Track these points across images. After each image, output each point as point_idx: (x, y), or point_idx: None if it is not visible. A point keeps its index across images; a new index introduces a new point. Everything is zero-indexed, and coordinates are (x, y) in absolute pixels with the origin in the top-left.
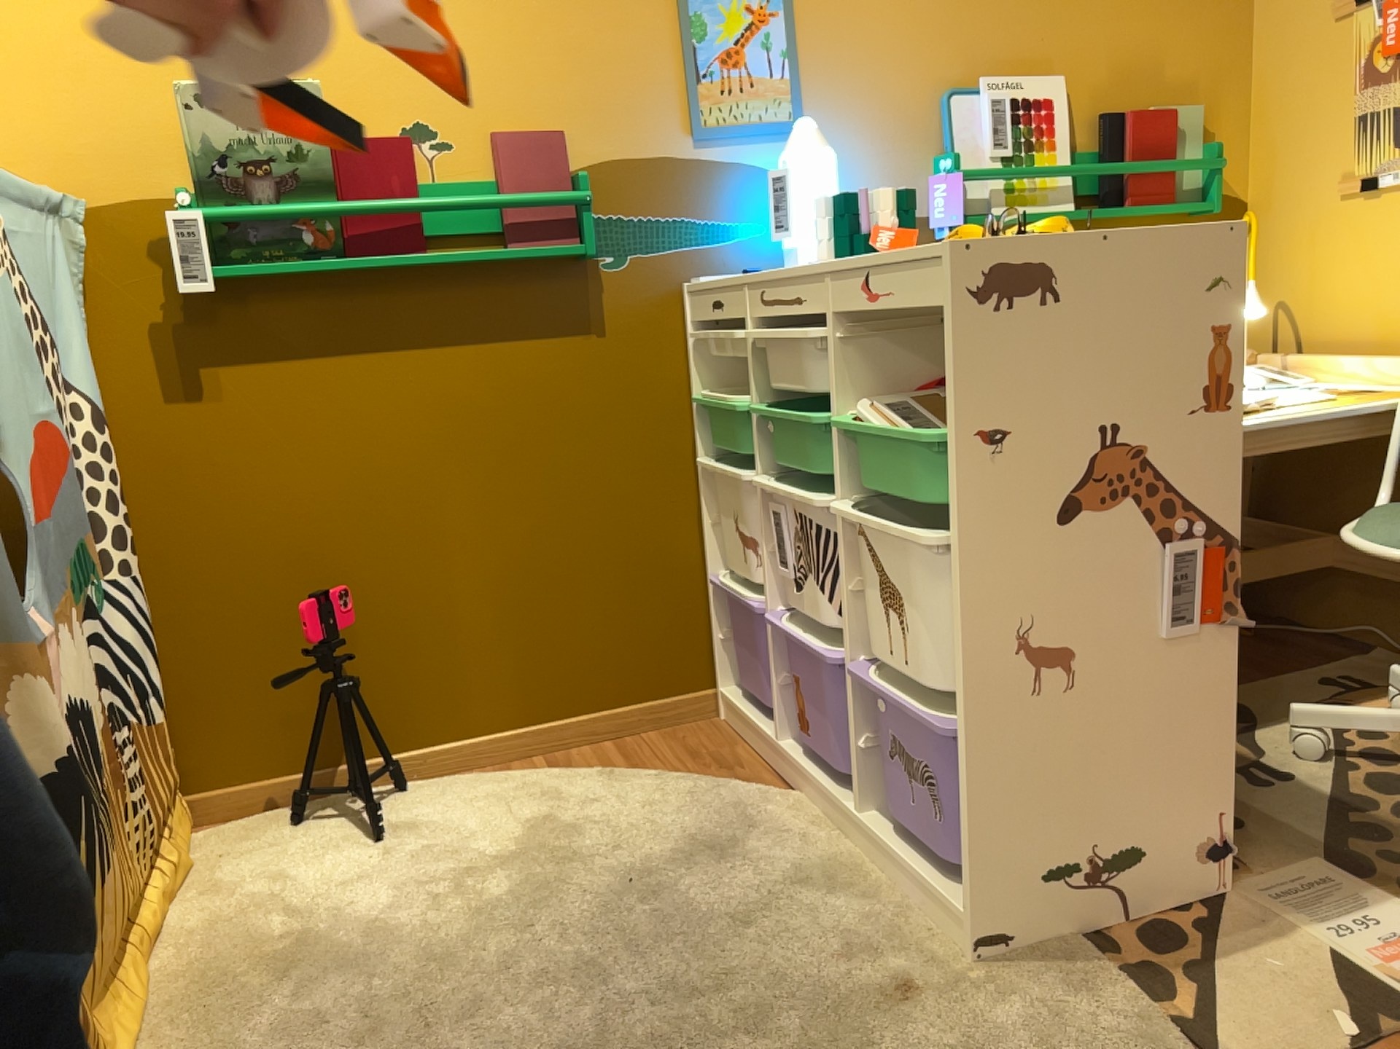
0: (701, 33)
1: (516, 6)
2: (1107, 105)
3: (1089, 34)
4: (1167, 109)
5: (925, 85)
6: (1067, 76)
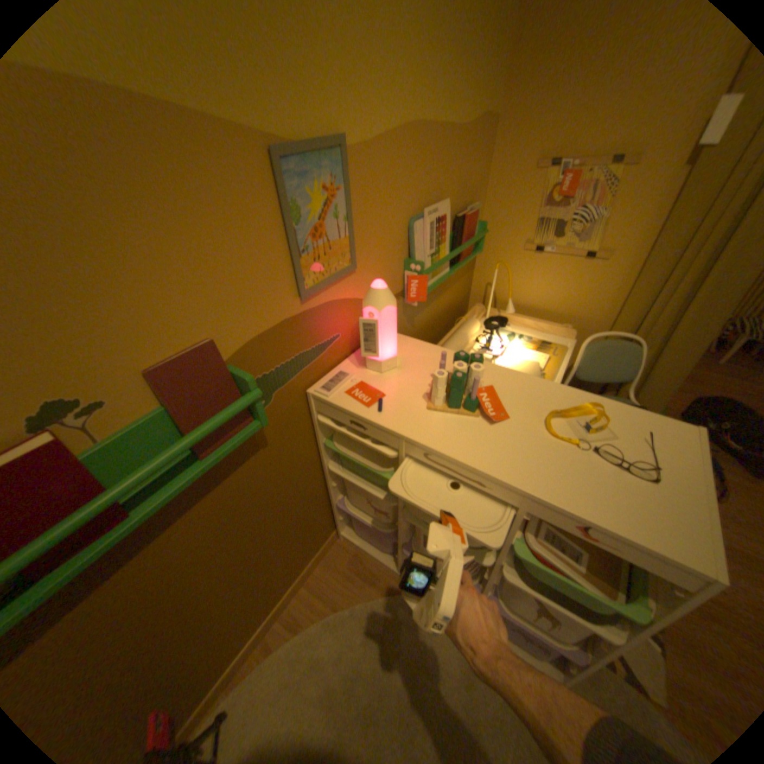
0: (298, 215)
1: (122, 227)
2: (456, 207)
3: (456, 169)
4: (475, 207)
5: (404, 217)
6: (448, 195)
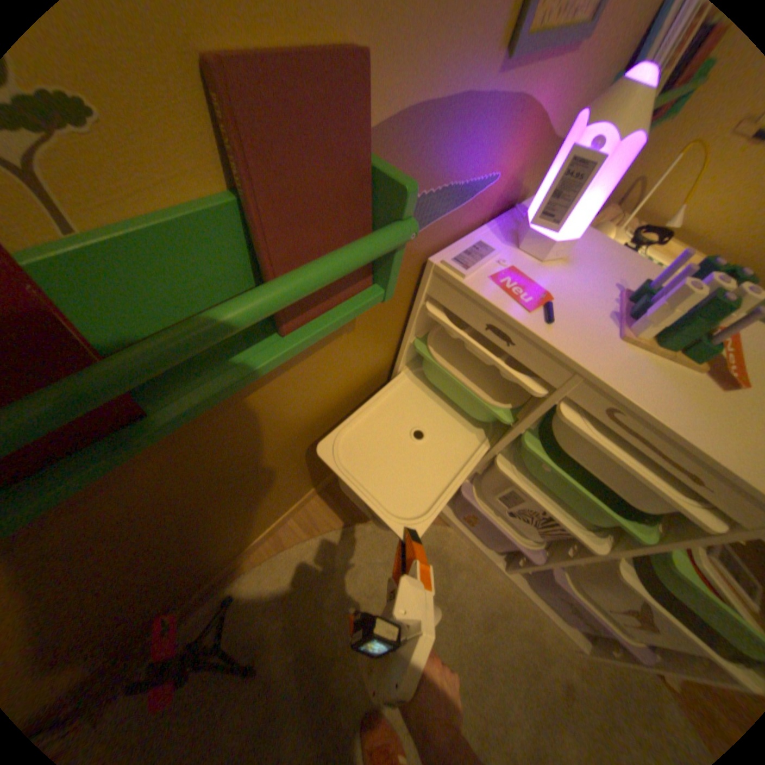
0: None
1: None
2: None
3: None
4: None
5: None
6: None
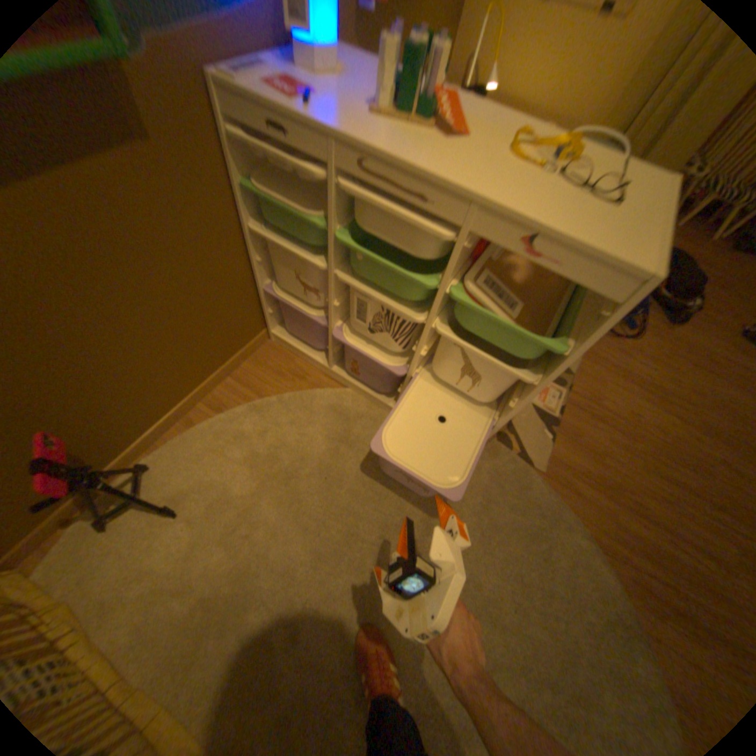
0: None
1: None
2: None
3: None
4: None
5: None
6: None
